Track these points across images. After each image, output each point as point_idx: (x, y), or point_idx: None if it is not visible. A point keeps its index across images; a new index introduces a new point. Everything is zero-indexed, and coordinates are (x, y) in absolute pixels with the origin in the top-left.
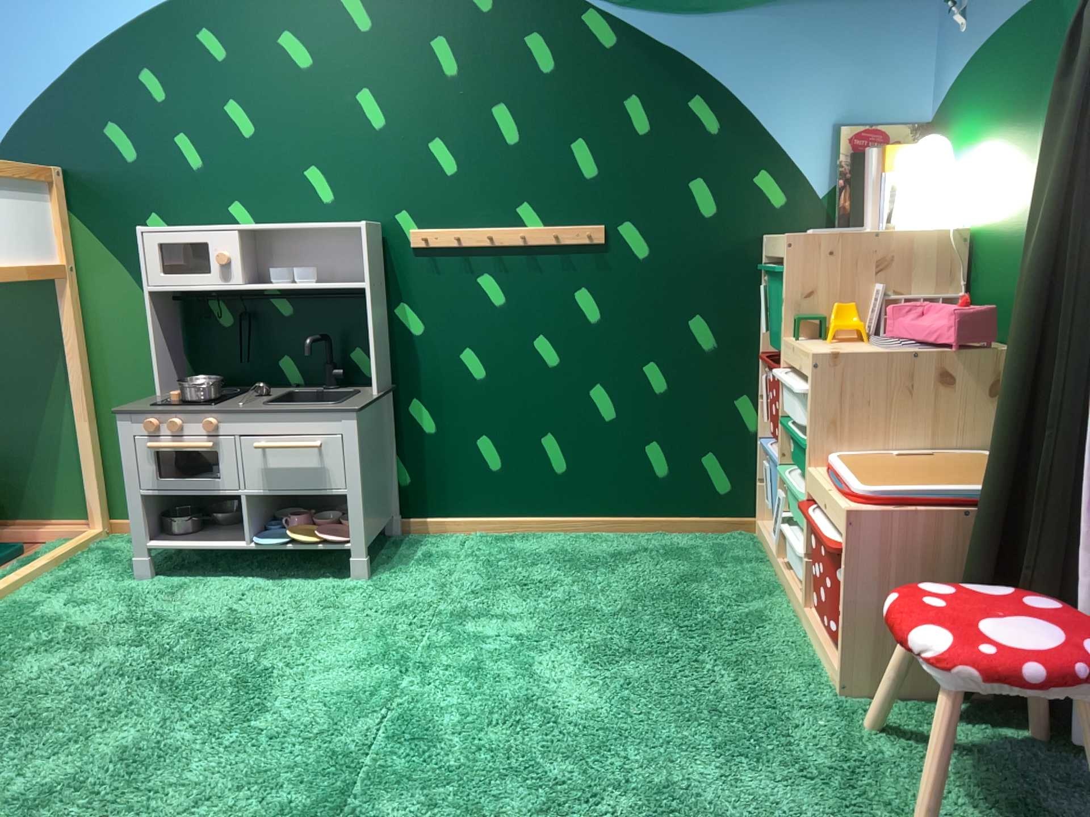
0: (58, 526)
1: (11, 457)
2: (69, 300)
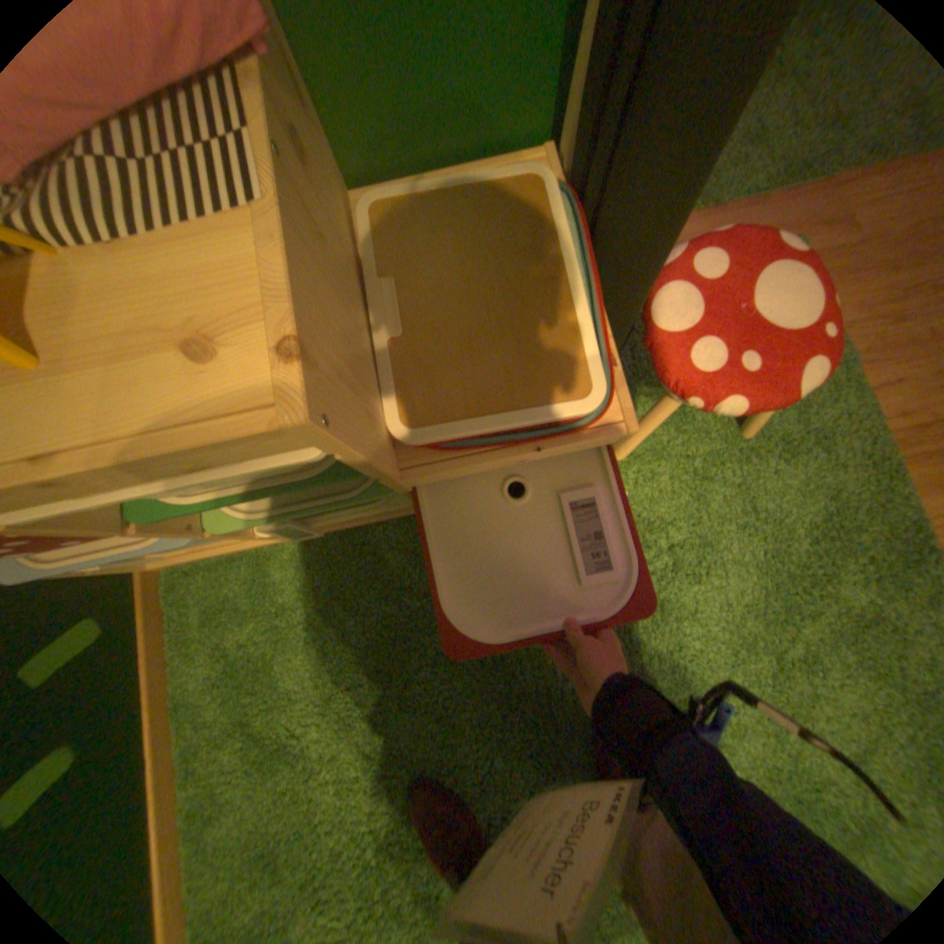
0: None
1: None
2: None
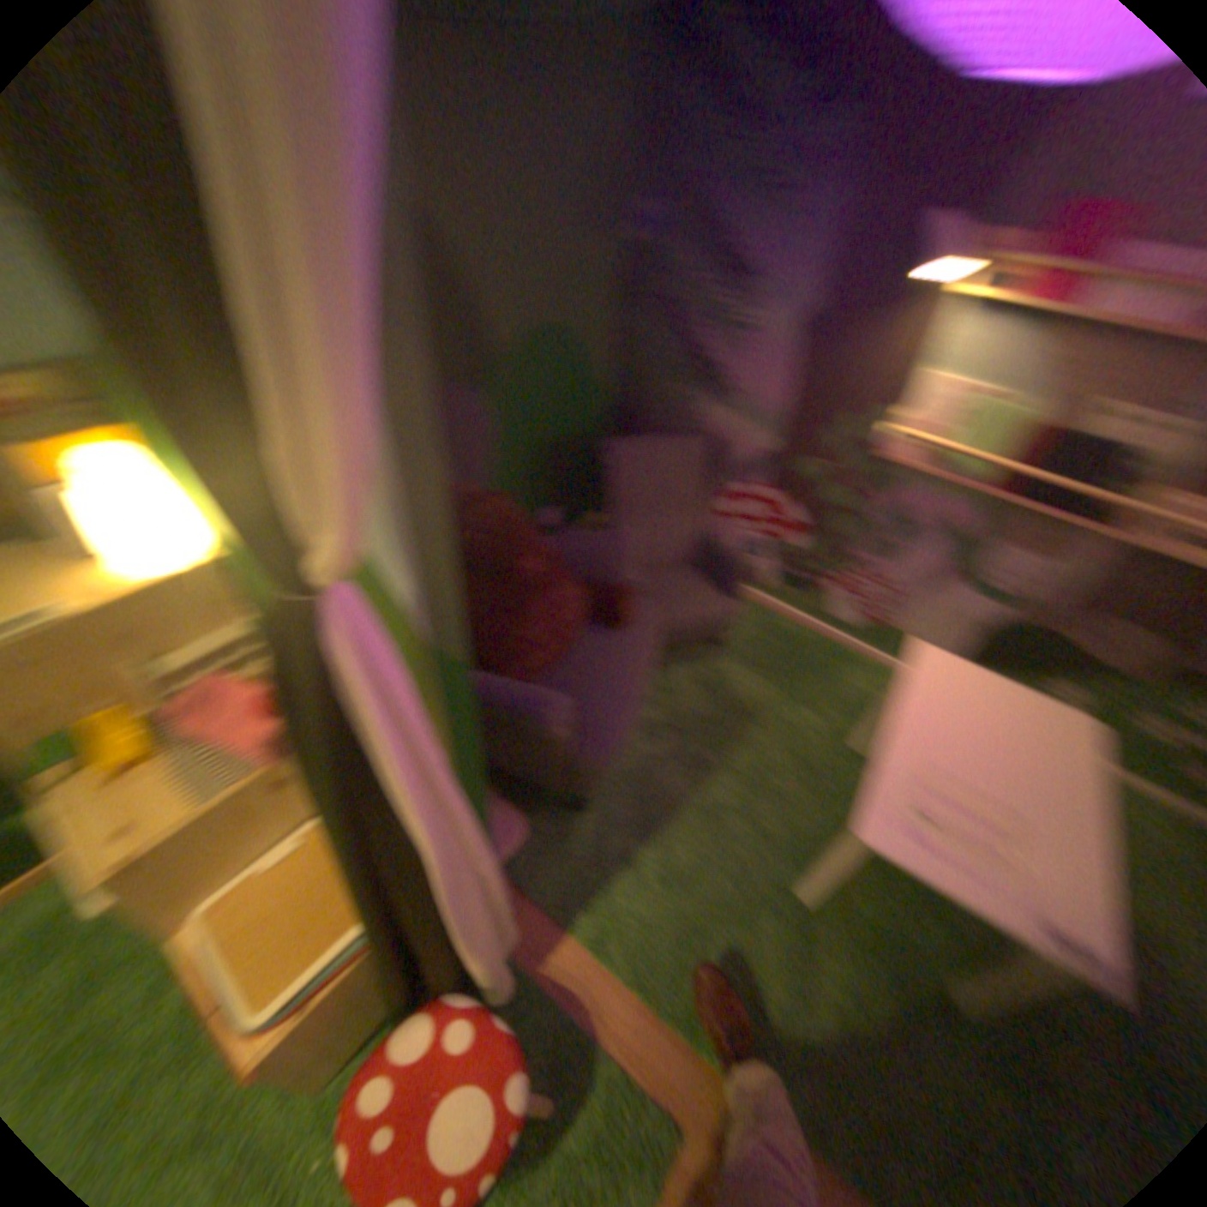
0: None
1: None
2: None
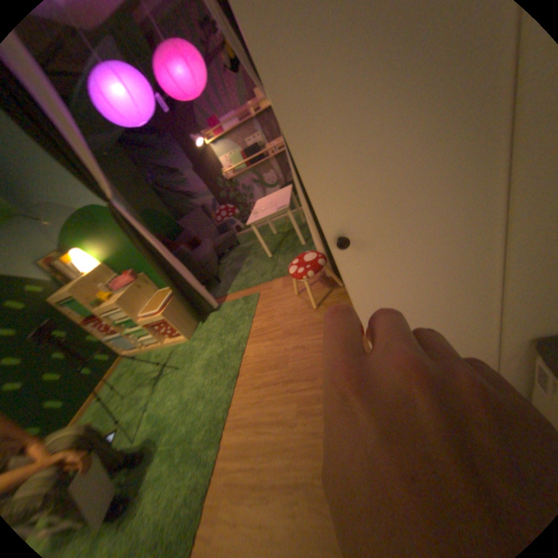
0: None
1: None
2: None
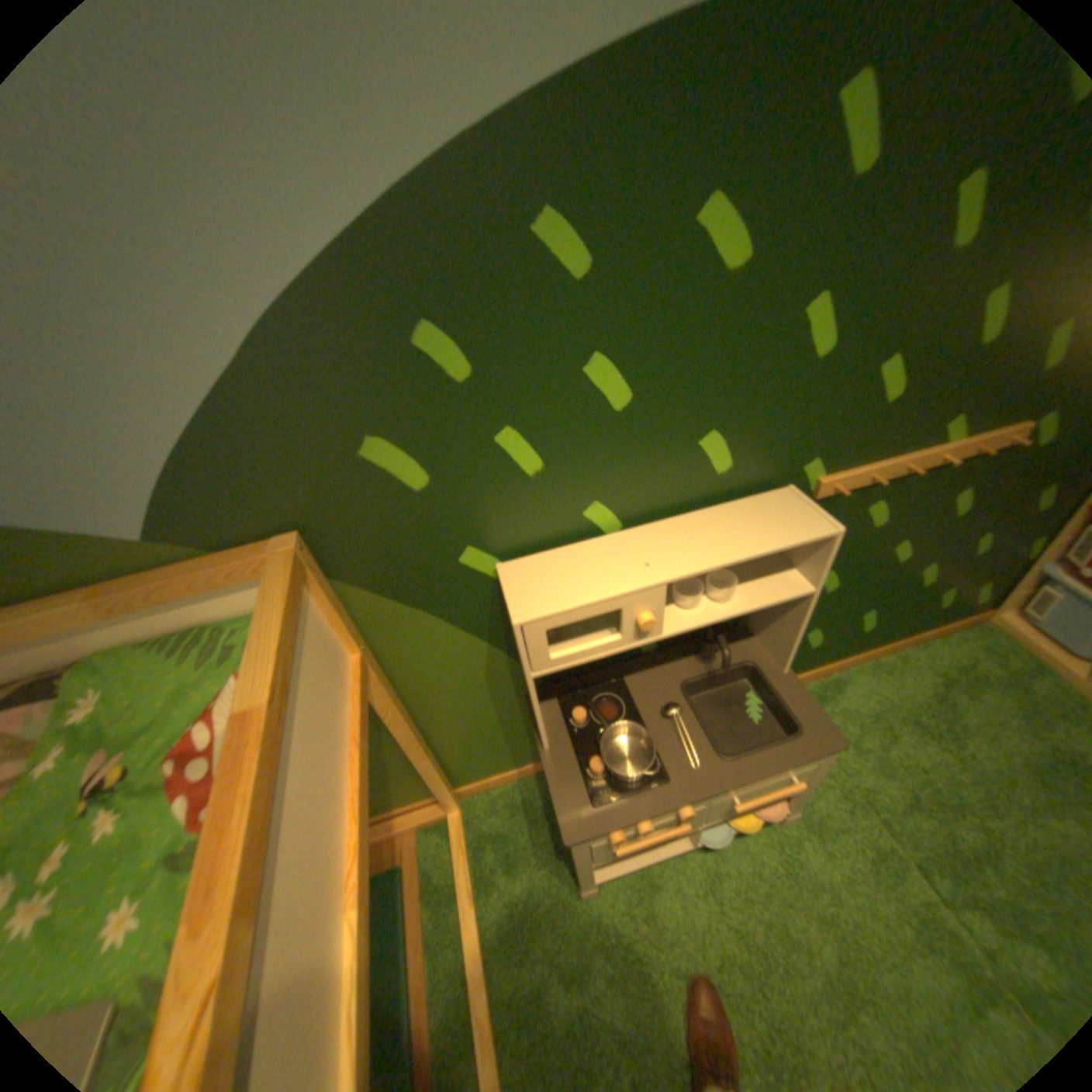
0: (404, 815)
1: None
2: (376, 683)
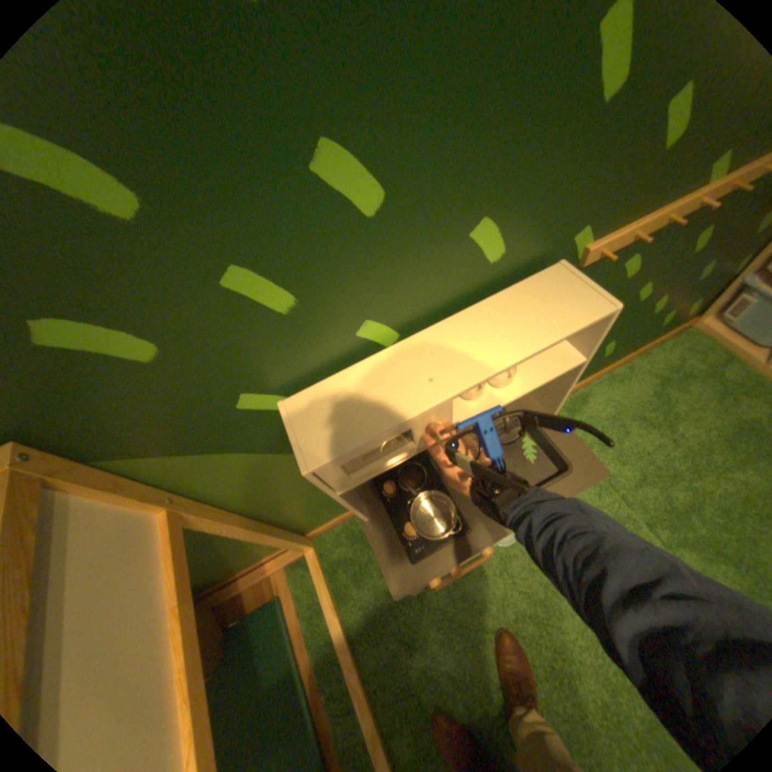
0: (271, 560)
1: (206, 571)
2: (198, 518)
